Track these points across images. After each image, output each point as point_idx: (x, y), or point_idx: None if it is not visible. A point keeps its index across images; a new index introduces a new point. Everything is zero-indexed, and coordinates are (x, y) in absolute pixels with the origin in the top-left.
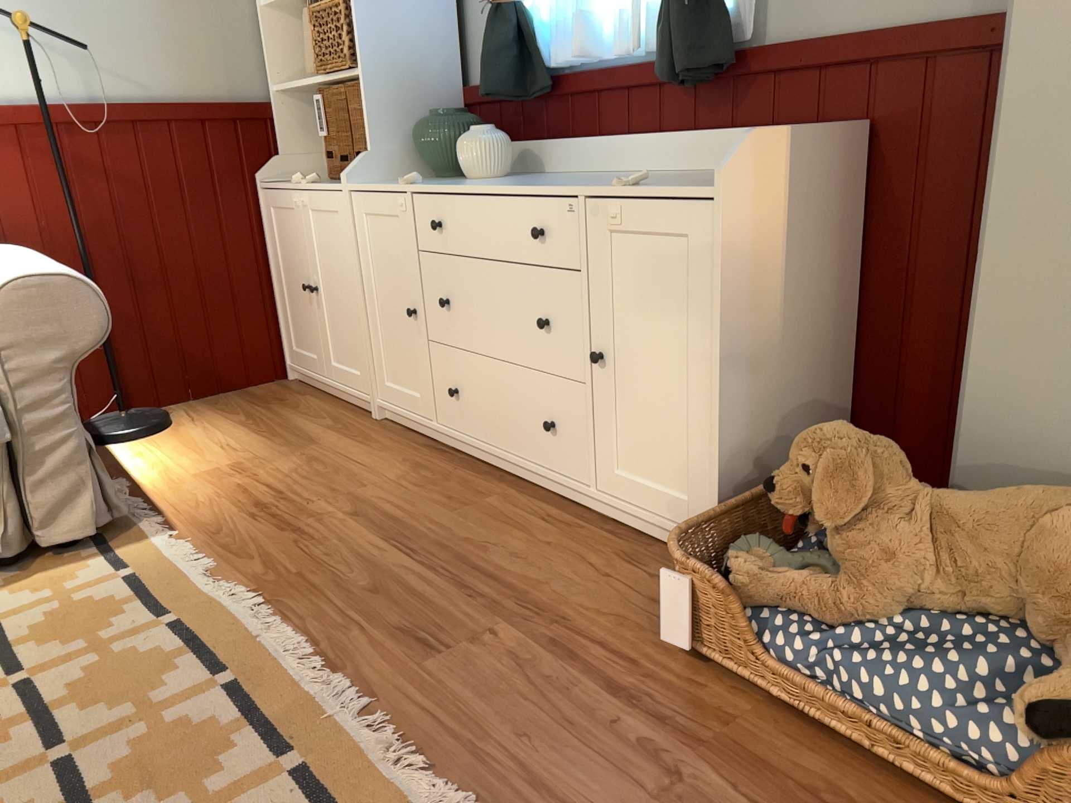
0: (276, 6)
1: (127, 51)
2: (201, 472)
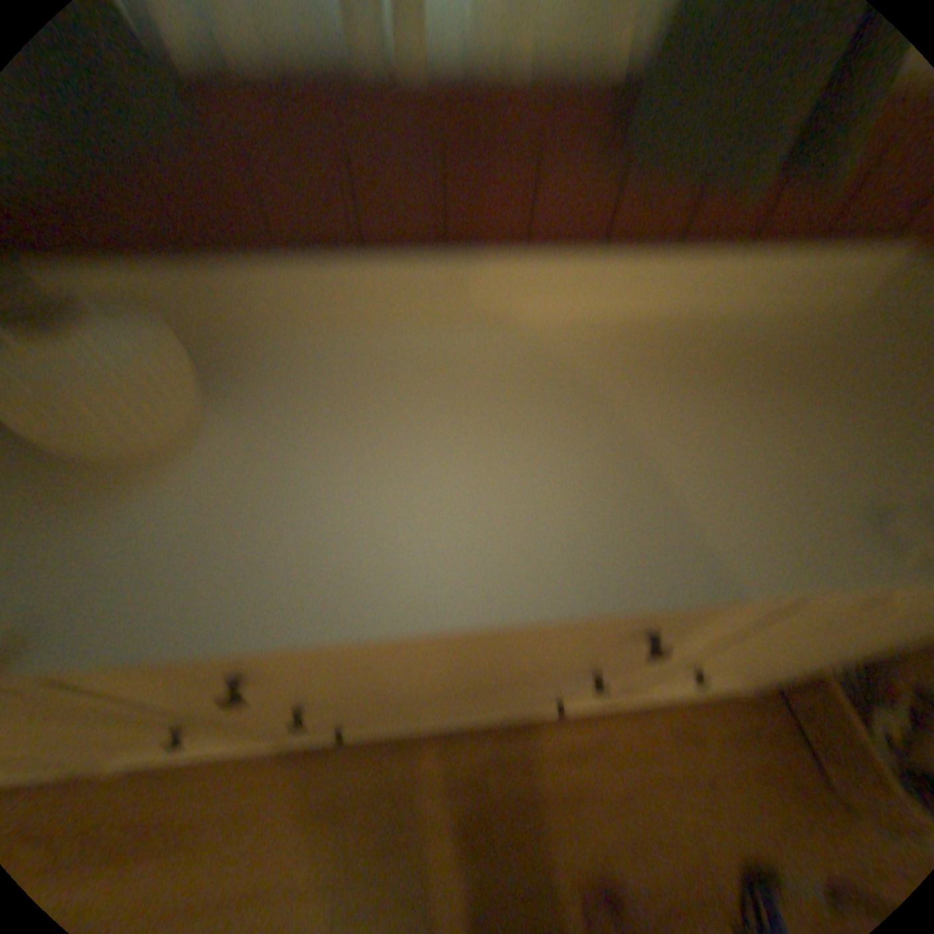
0: None
1: None
2: None
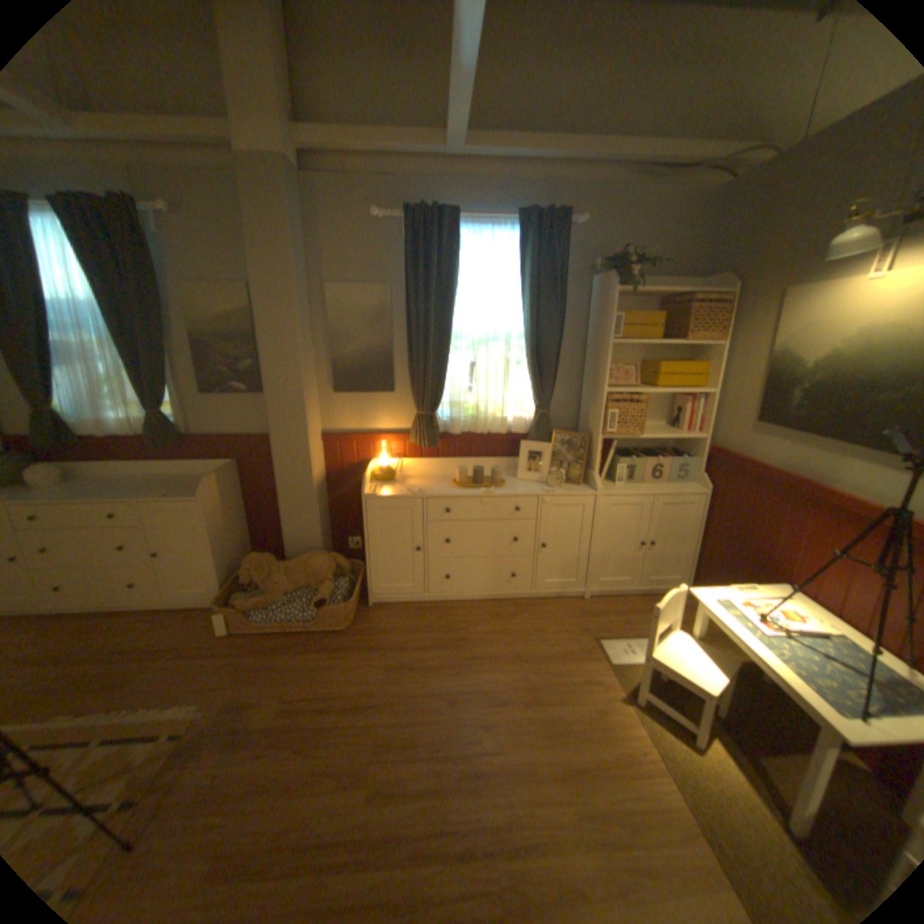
0: None
1: None
2: None
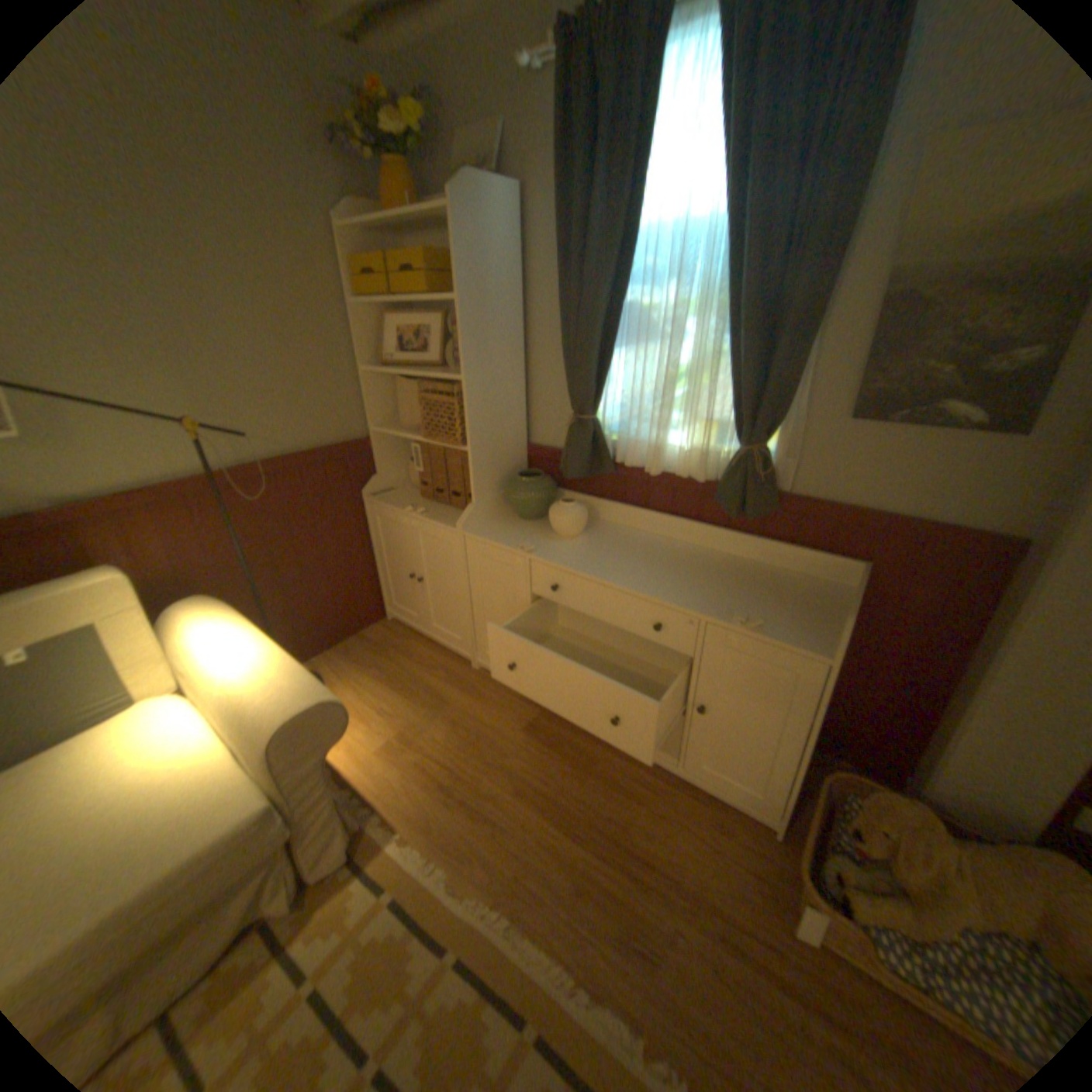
0: (371, 365)
1: (263, 415)
2: (378, 749)
